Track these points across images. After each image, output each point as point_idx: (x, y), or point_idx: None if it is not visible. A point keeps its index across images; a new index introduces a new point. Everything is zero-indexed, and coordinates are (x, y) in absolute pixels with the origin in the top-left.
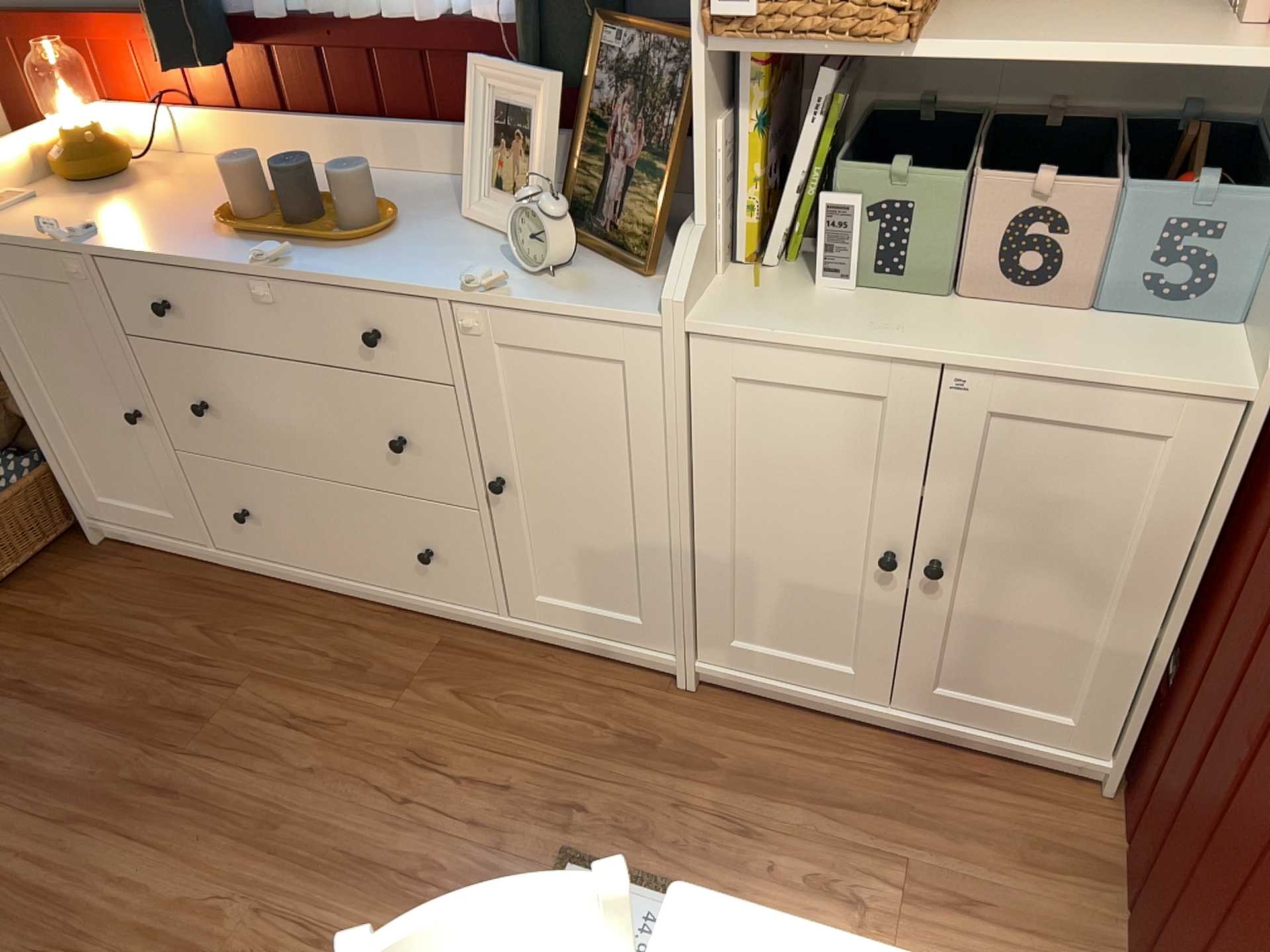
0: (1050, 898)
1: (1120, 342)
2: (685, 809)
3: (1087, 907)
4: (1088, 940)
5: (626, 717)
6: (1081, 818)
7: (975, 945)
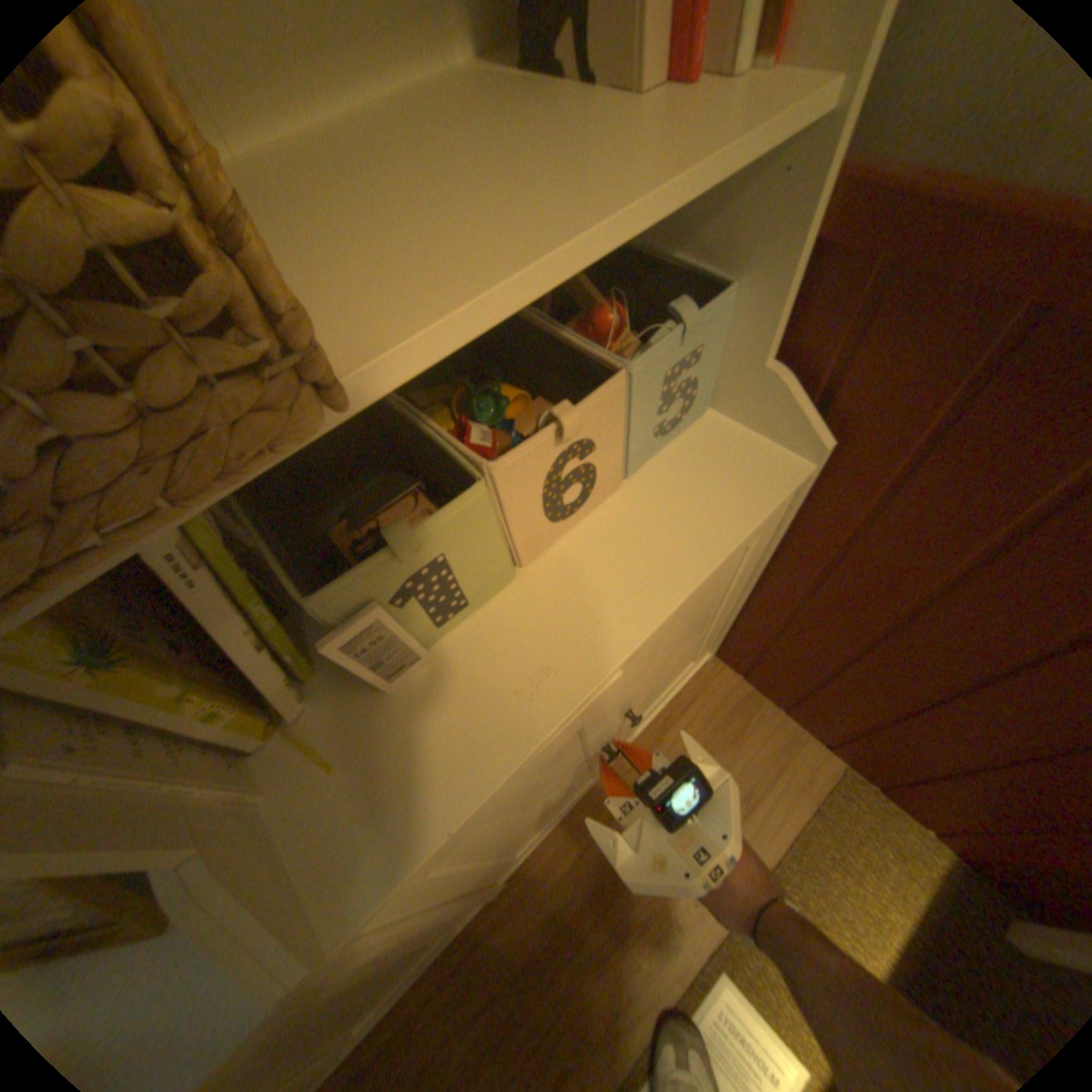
0: (767, 749)
1: (688, 490)
2: (608, 974)
3: (779, 732)
4: (799, 748)
5: (498, 972)
6: (722, 687)
7: (784, 821)
